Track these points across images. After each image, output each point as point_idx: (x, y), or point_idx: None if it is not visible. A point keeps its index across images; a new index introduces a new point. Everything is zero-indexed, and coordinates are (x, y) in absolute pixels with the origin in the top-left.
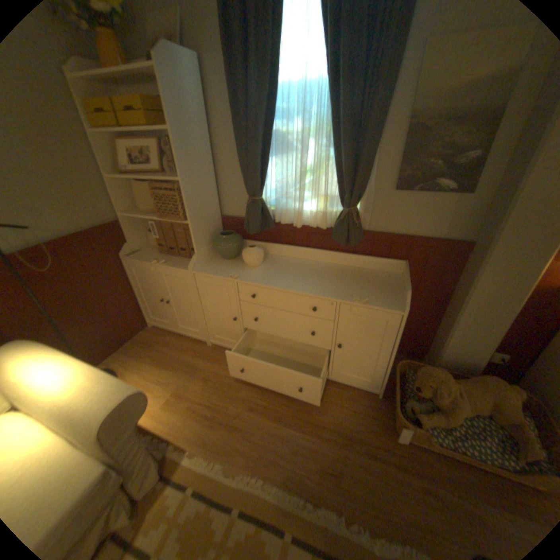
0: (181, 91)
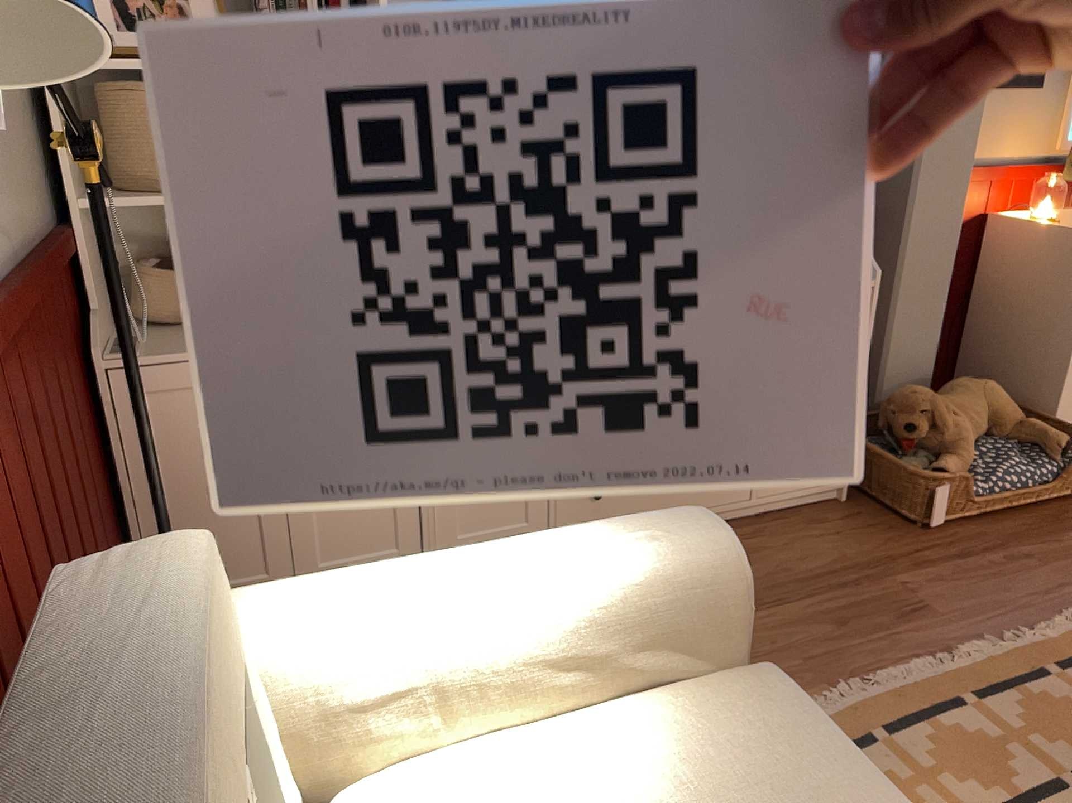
0: None
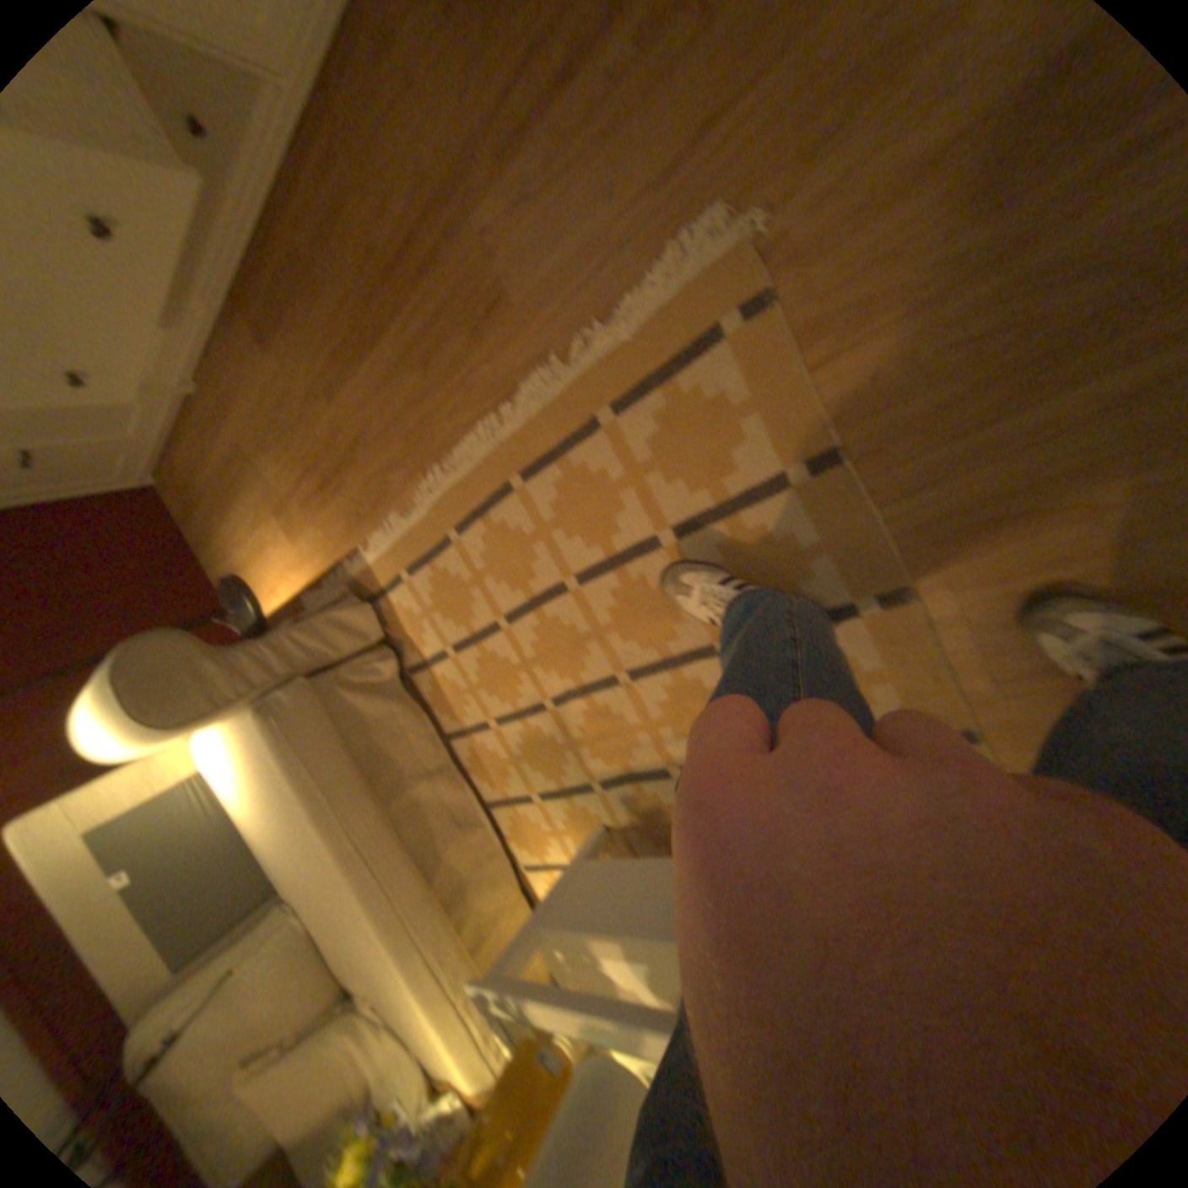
0: None
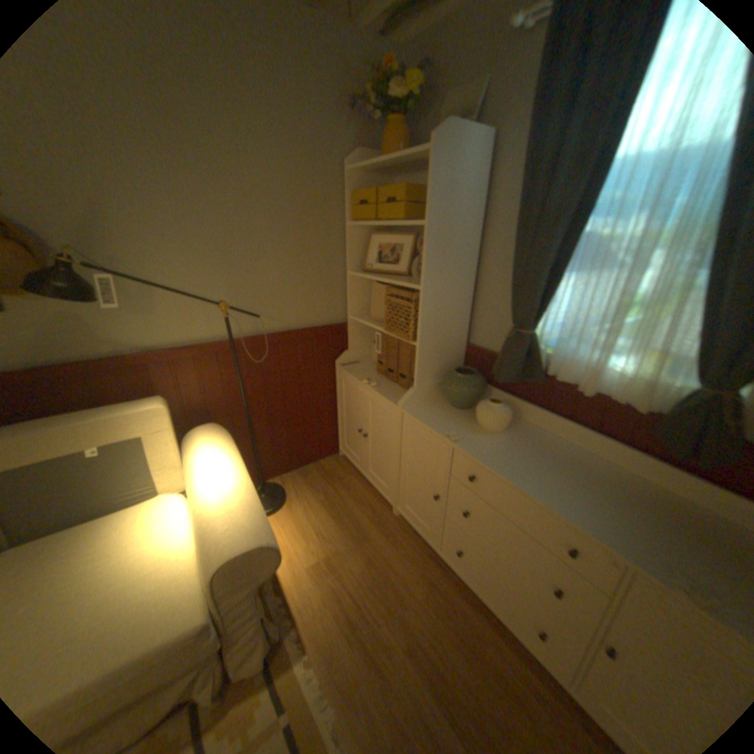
0: (457, 177)
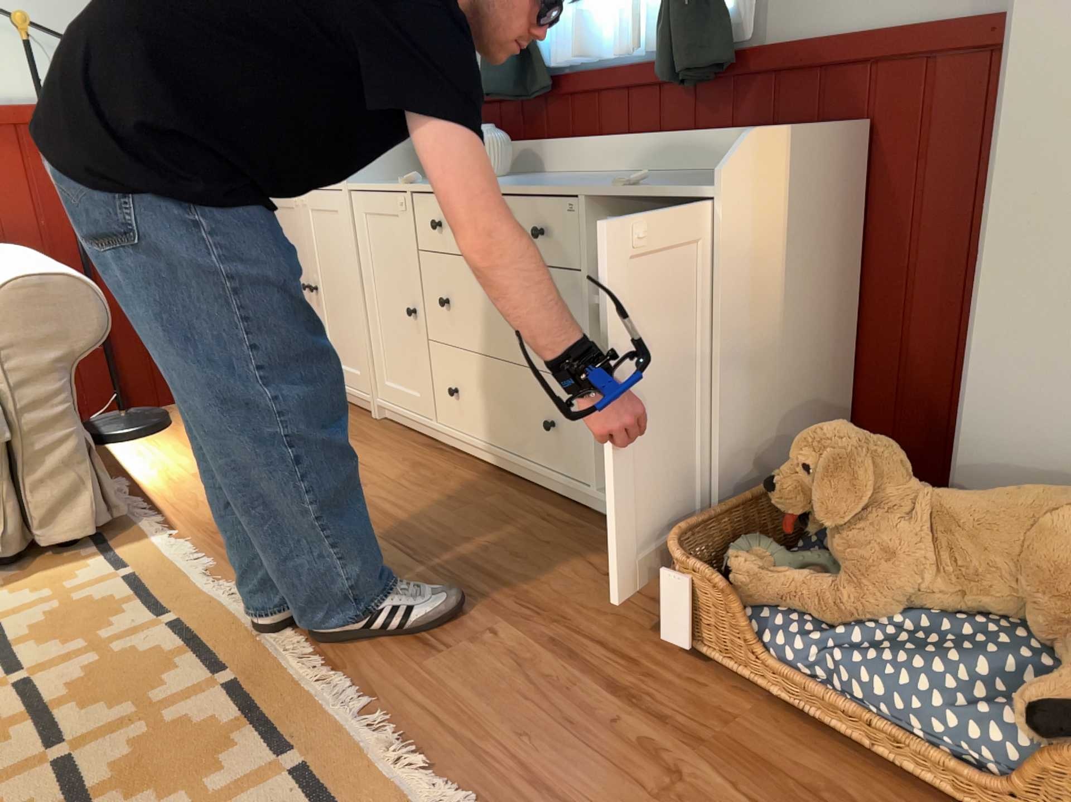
0: None
